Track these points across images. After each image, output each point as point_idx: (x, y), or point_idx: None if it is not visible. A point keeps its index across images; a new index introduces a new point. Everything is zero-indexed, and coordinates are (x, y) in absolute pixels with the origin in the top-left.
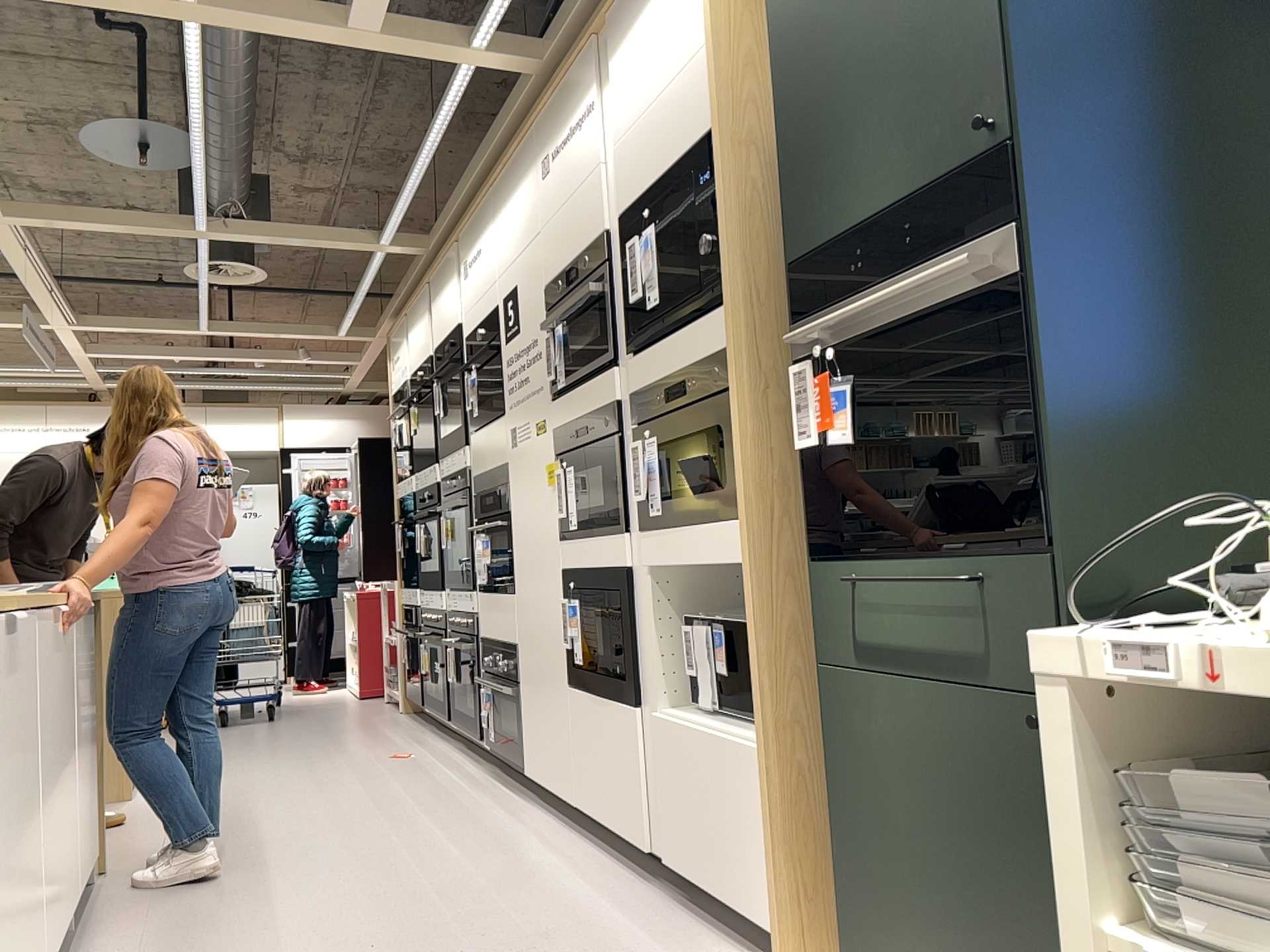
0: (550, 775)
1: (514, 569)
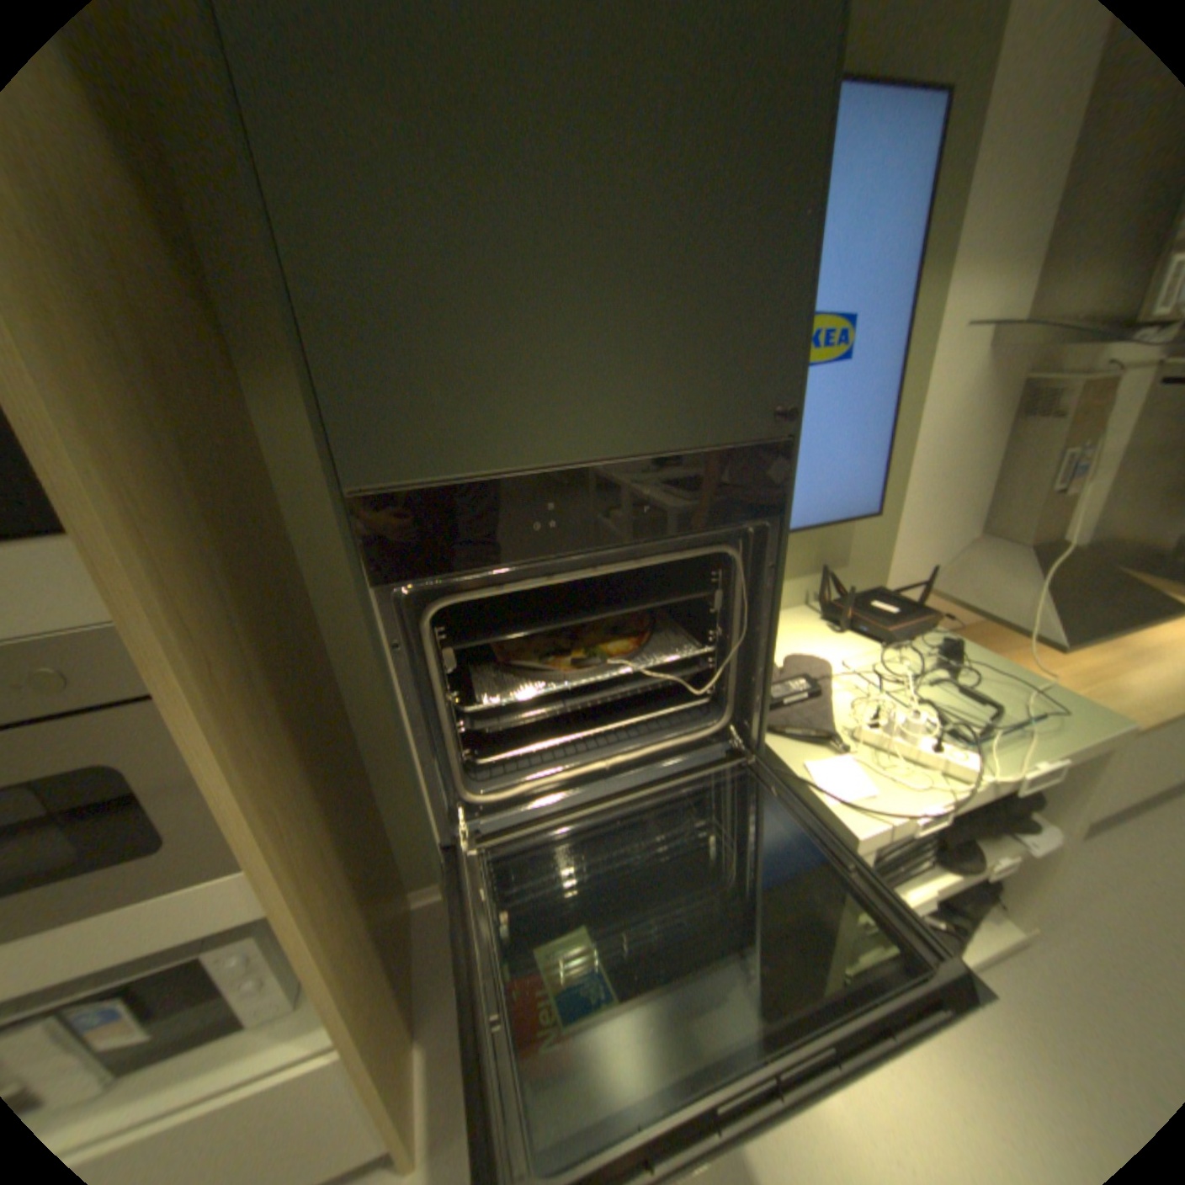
0: None
1: None
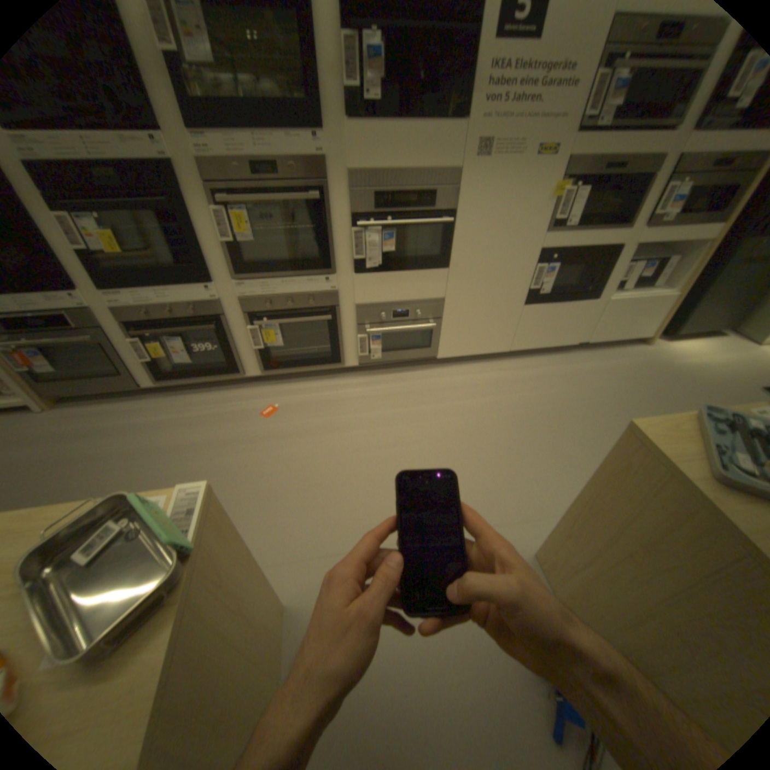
0: (478, 349)
1: (453, 251)
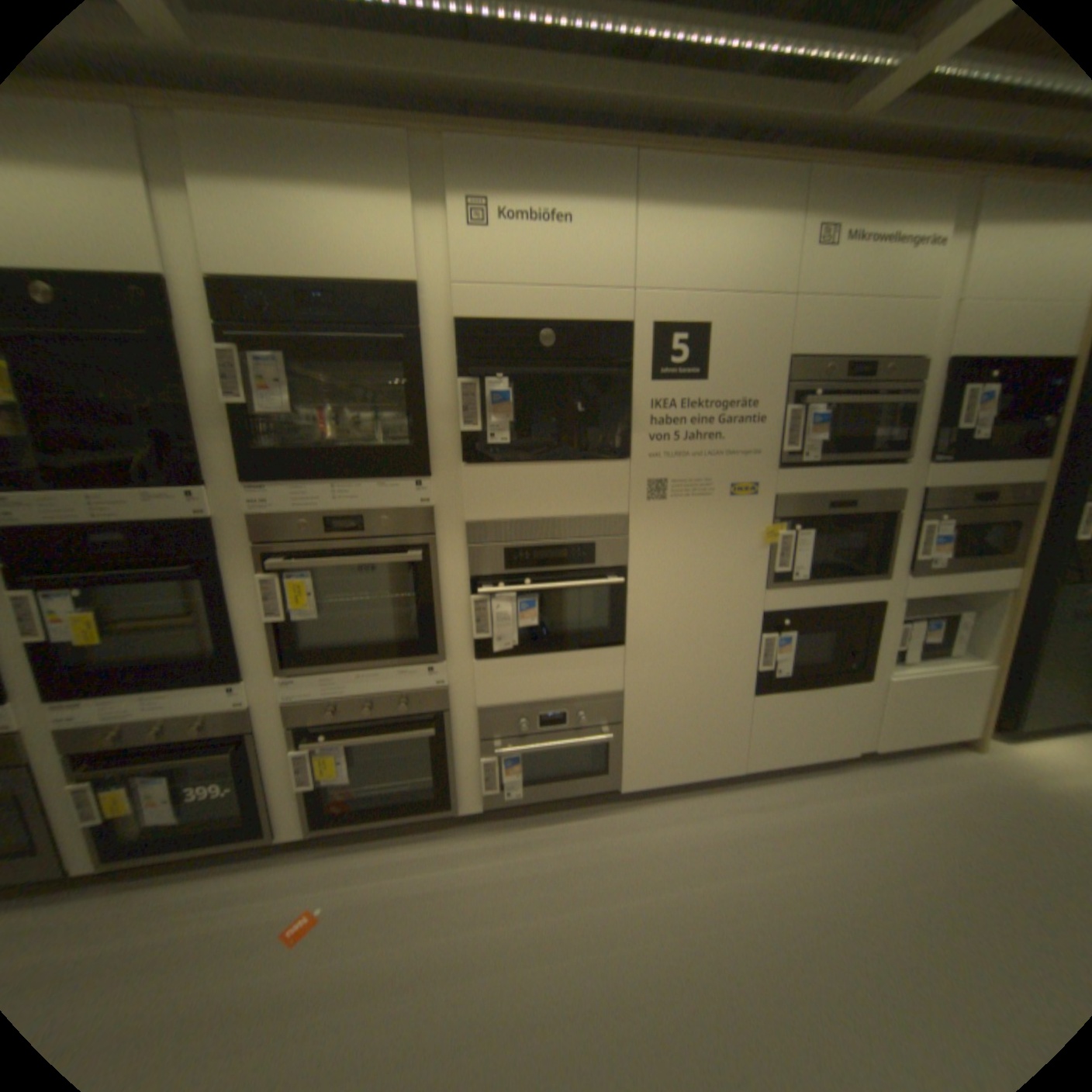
0: (691, 772)
1: (629, 621)
